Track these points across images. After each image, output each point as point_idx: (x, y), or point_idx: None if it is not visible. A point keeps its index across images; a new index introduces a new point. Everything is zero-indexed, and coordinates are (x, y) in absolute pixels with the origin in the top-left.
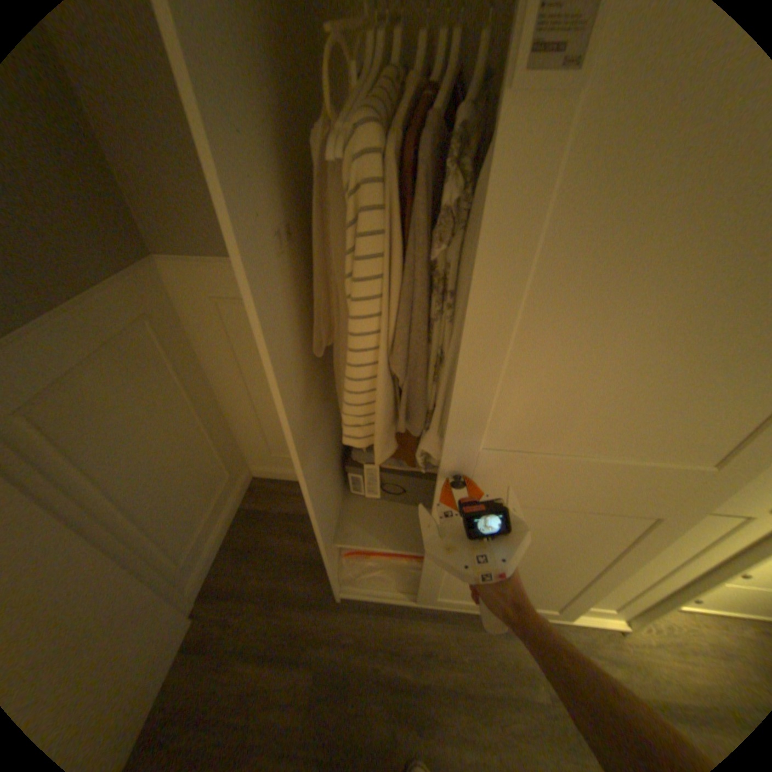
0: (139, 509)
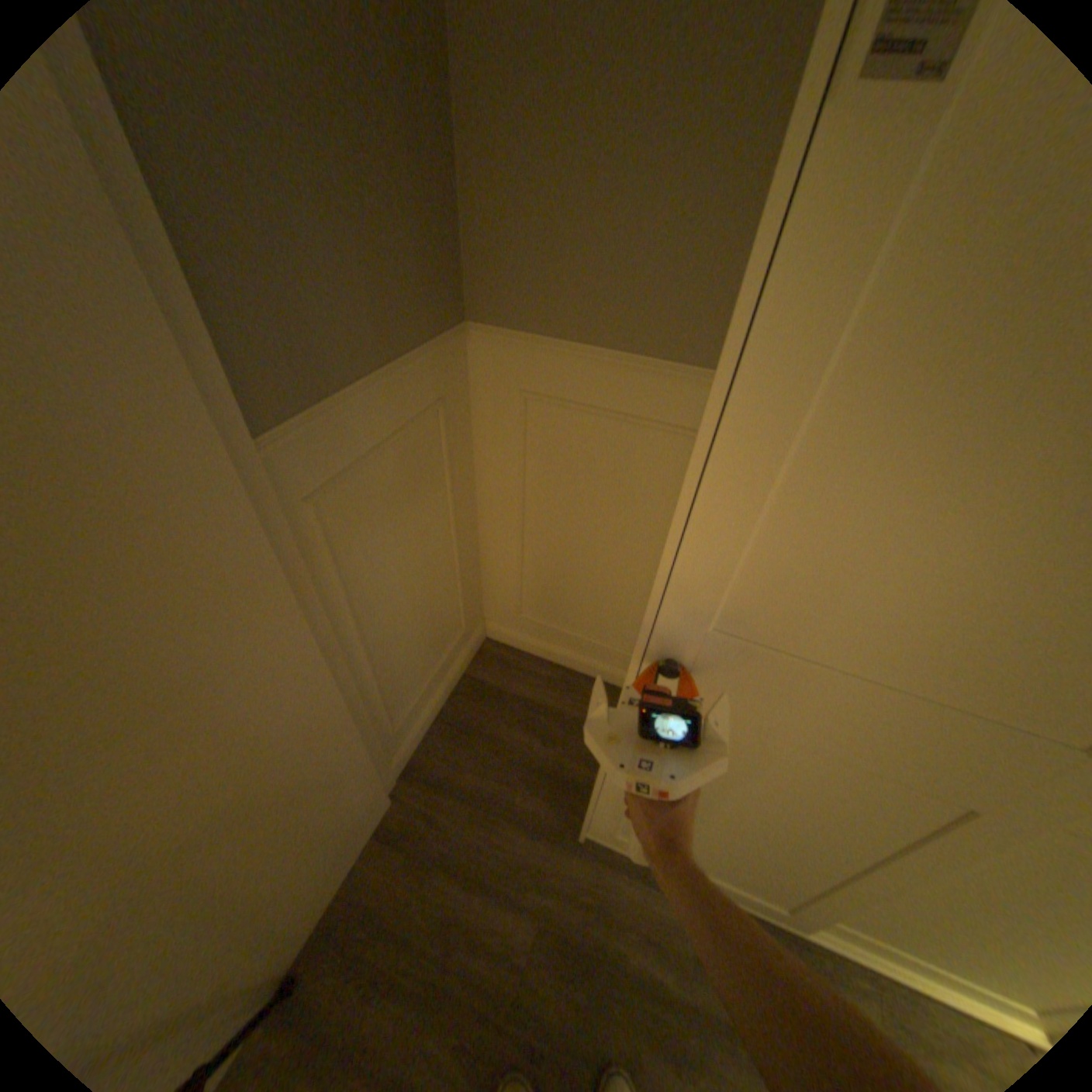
0: (379, 647)
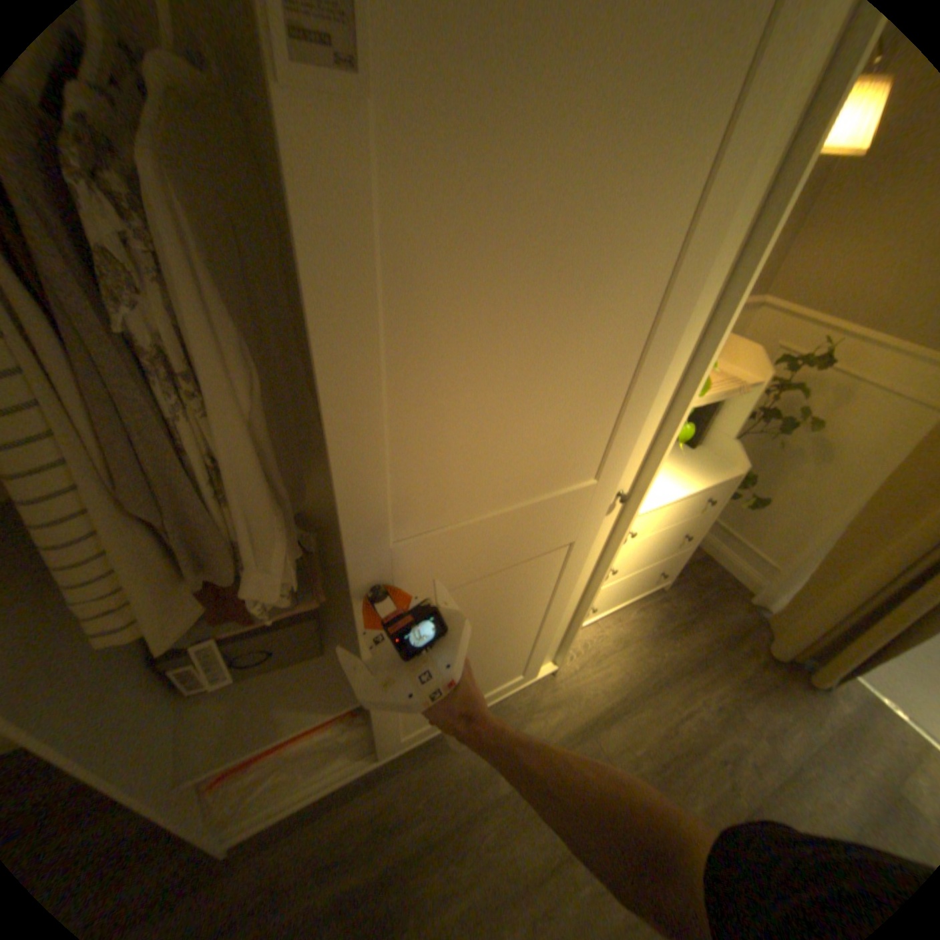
0: None
